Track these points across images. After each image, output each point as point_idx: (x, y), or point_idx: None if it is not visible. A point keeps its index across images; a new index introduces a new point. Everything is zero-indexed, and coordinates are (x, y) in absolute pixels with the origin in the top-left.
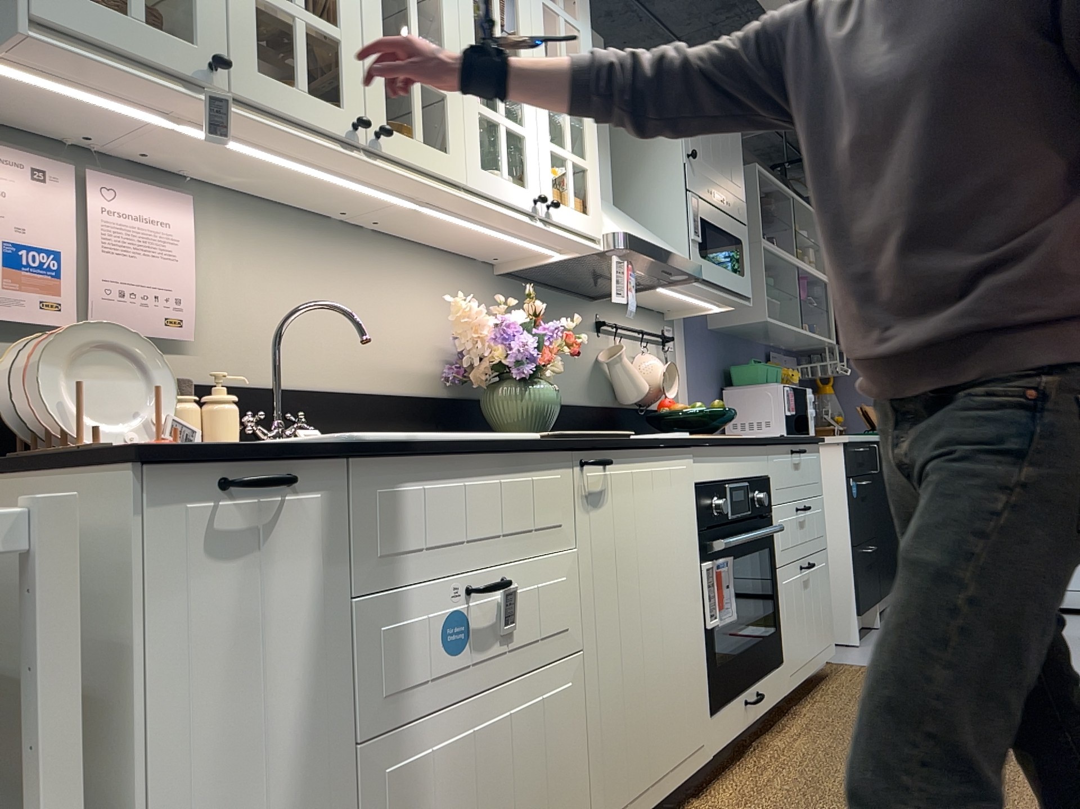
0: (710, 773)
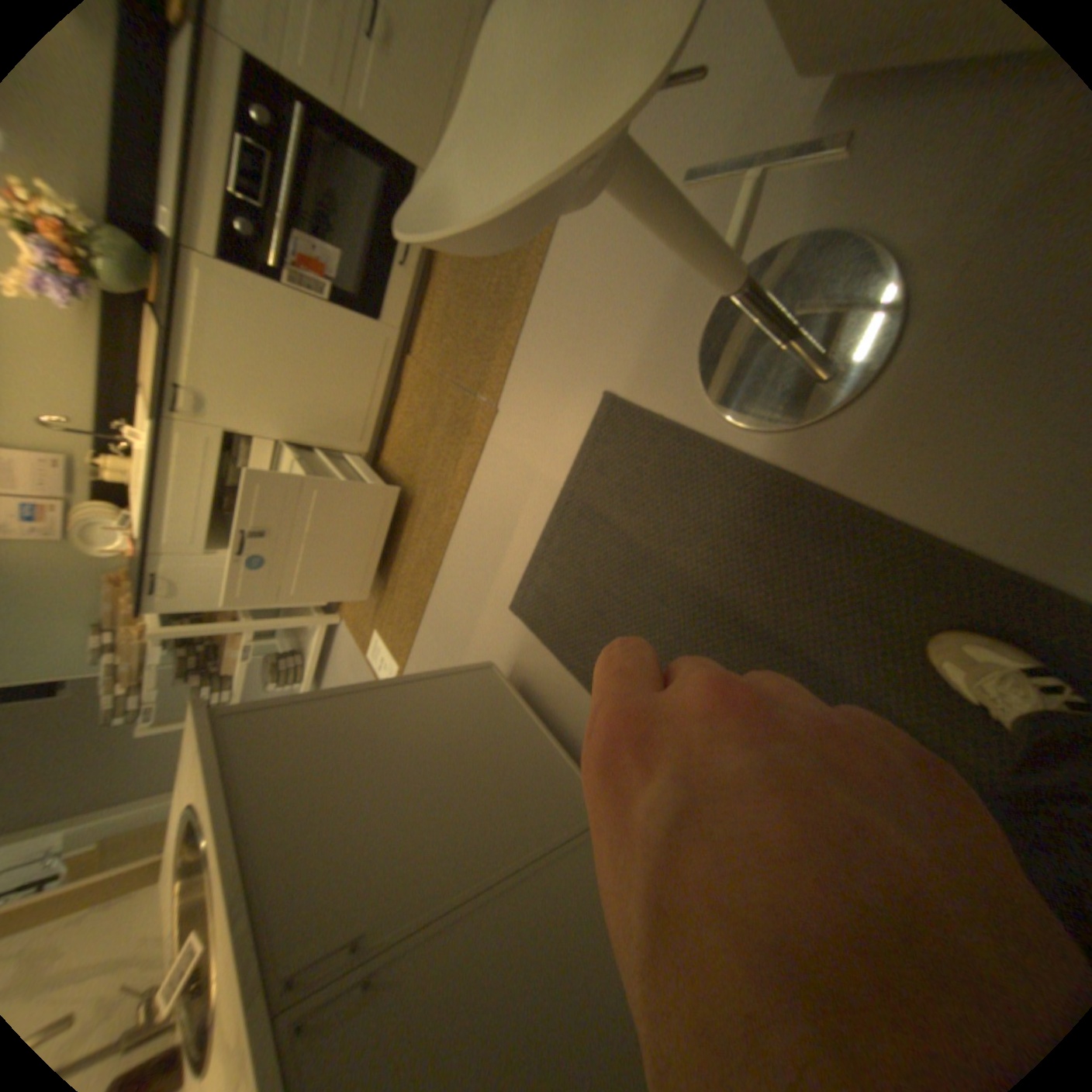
0: (418, 309)
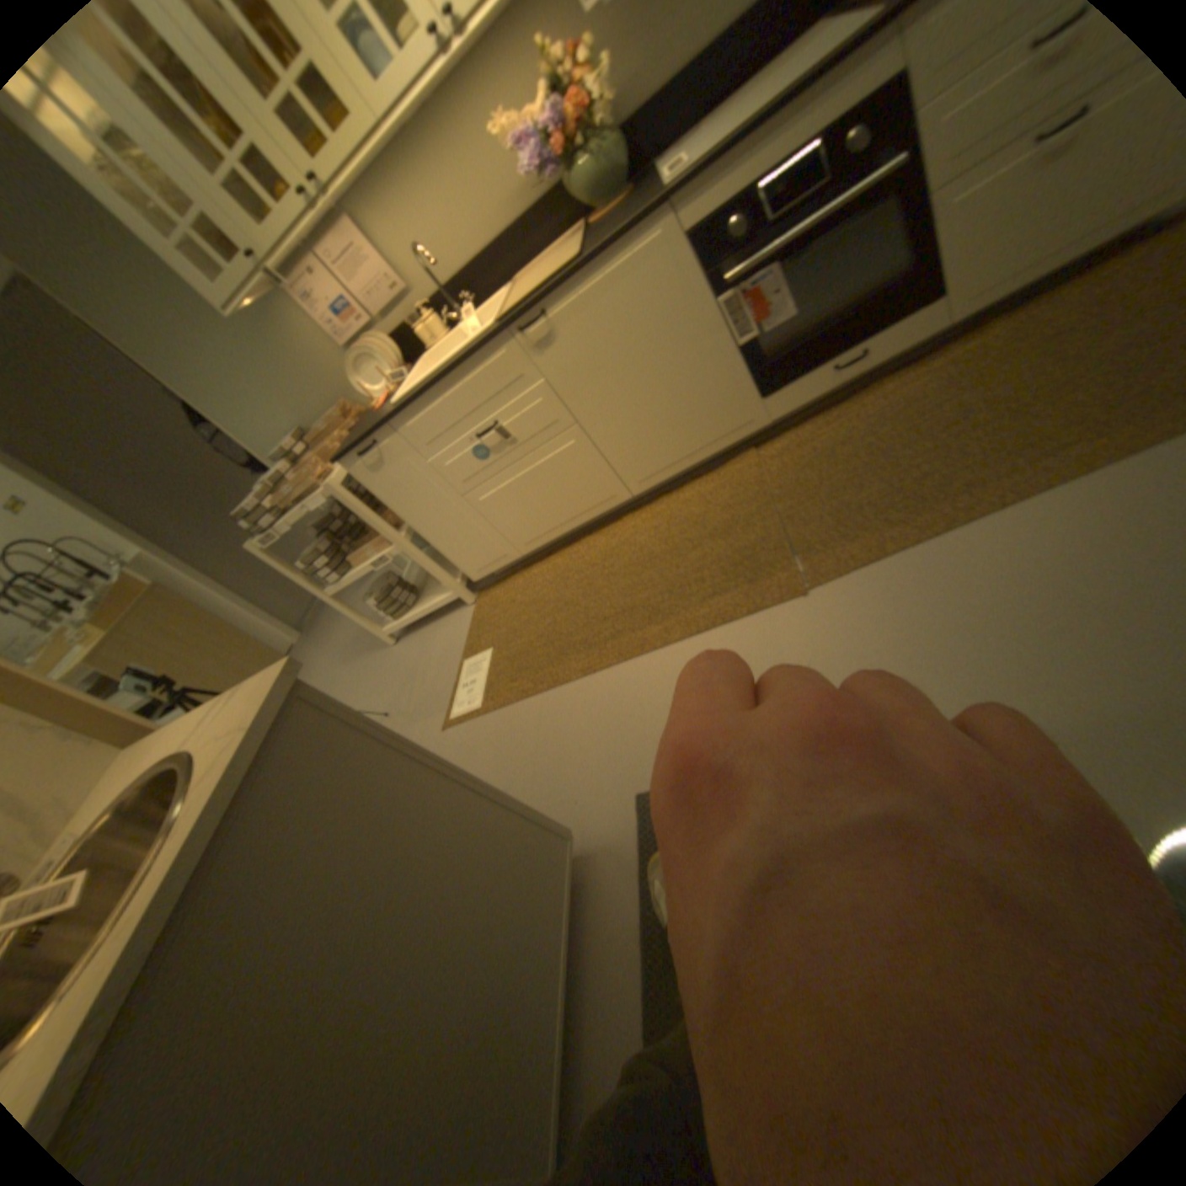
0: (805, 416)
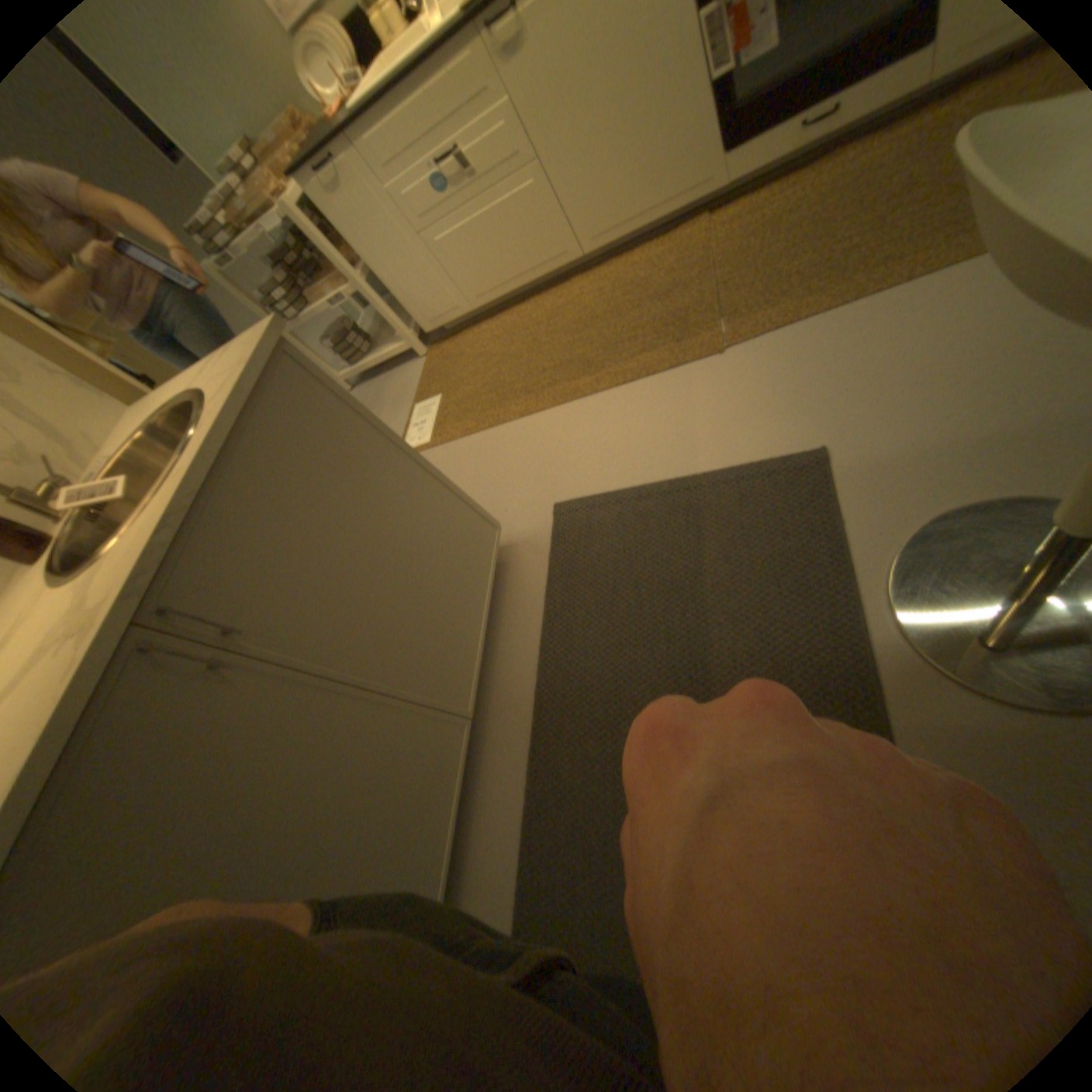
0: (764, 181)
